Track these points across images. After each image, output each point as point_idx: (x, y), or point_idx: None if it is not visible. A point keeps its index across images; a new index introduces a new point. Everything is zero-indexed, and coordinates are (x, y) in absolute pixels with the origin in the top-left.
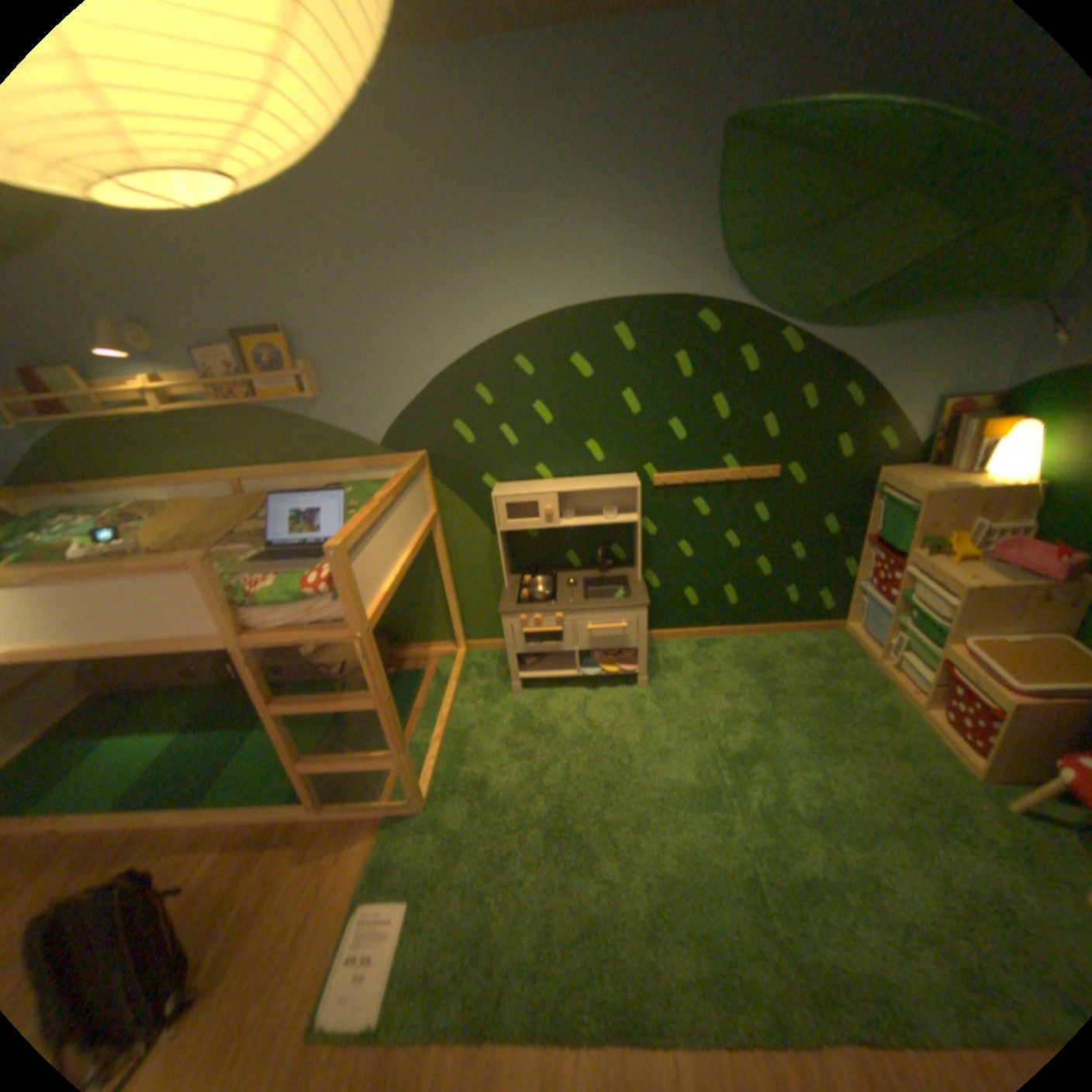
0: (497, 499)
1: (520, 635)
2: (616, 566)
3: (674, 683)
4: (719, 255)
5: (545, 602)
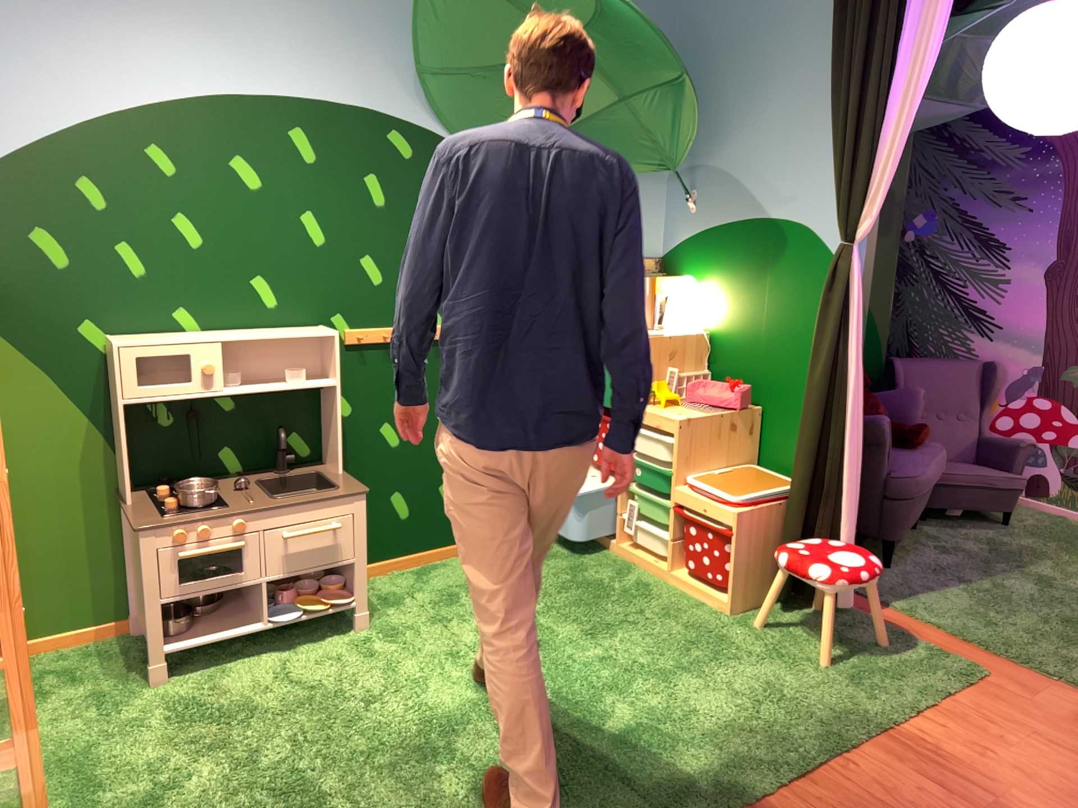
0: (123, 347)
1: (172, 566)
2: (298, 465)
3: (403, 616)
4: (408, 75)
5: (211, 508)
